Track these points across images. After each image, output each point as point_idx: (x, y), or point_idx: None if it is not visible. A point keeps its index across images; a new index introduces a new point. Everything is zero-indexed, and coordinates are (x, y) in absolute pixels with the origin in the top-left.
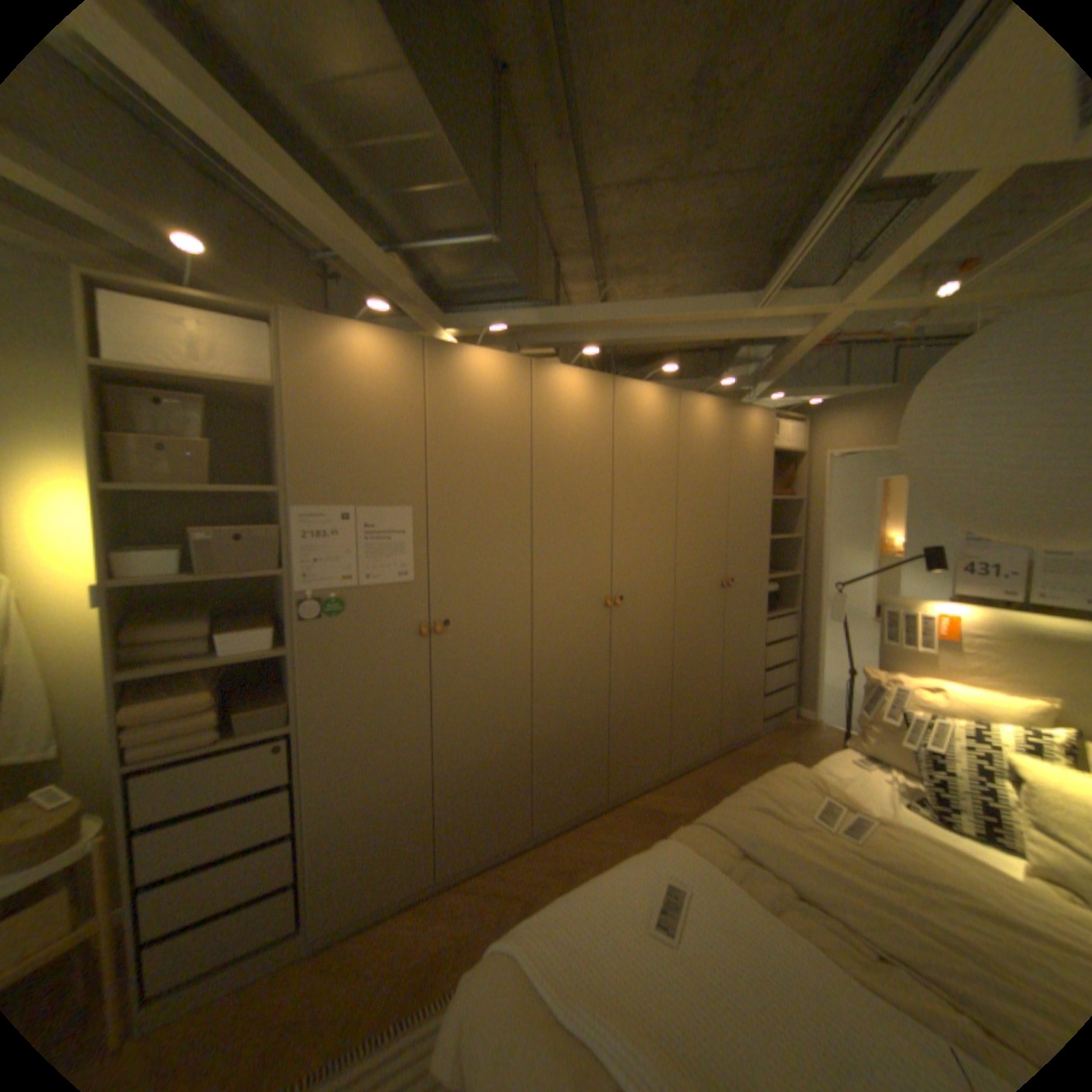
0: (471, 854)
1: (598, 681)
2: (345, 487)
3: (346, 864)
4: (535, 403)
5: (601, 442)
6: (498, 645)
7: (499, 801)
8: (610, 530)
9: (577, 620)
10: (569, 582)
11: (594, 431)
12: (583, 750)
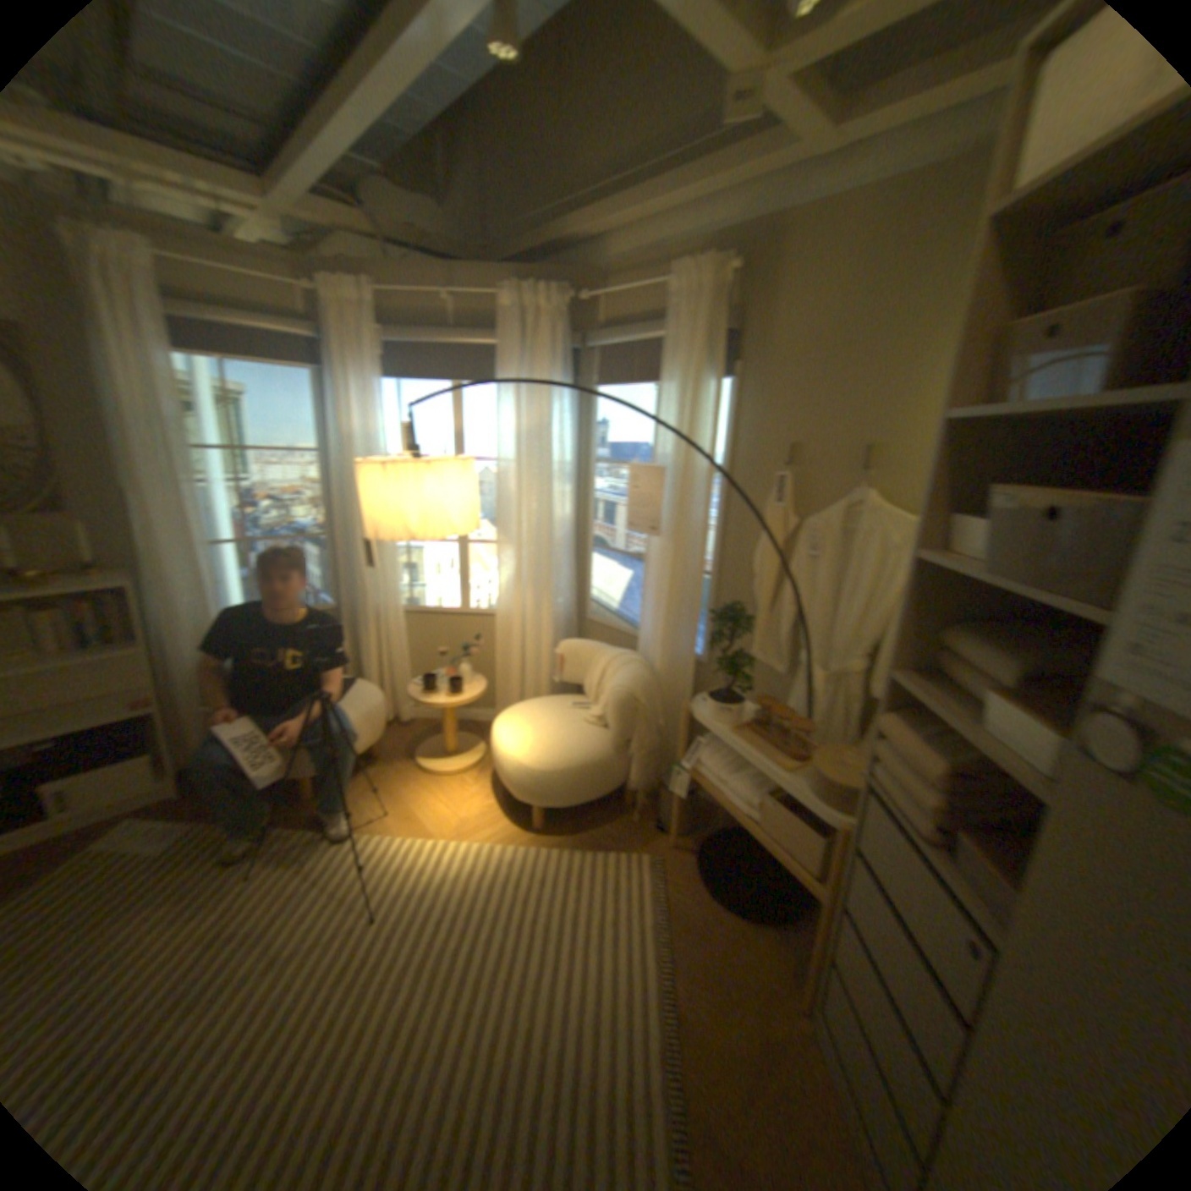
0: None
1: None
2: None
3: None
4: None
5: None
6: None
7: None
8: None
9: None
10: None
11: None
12: None
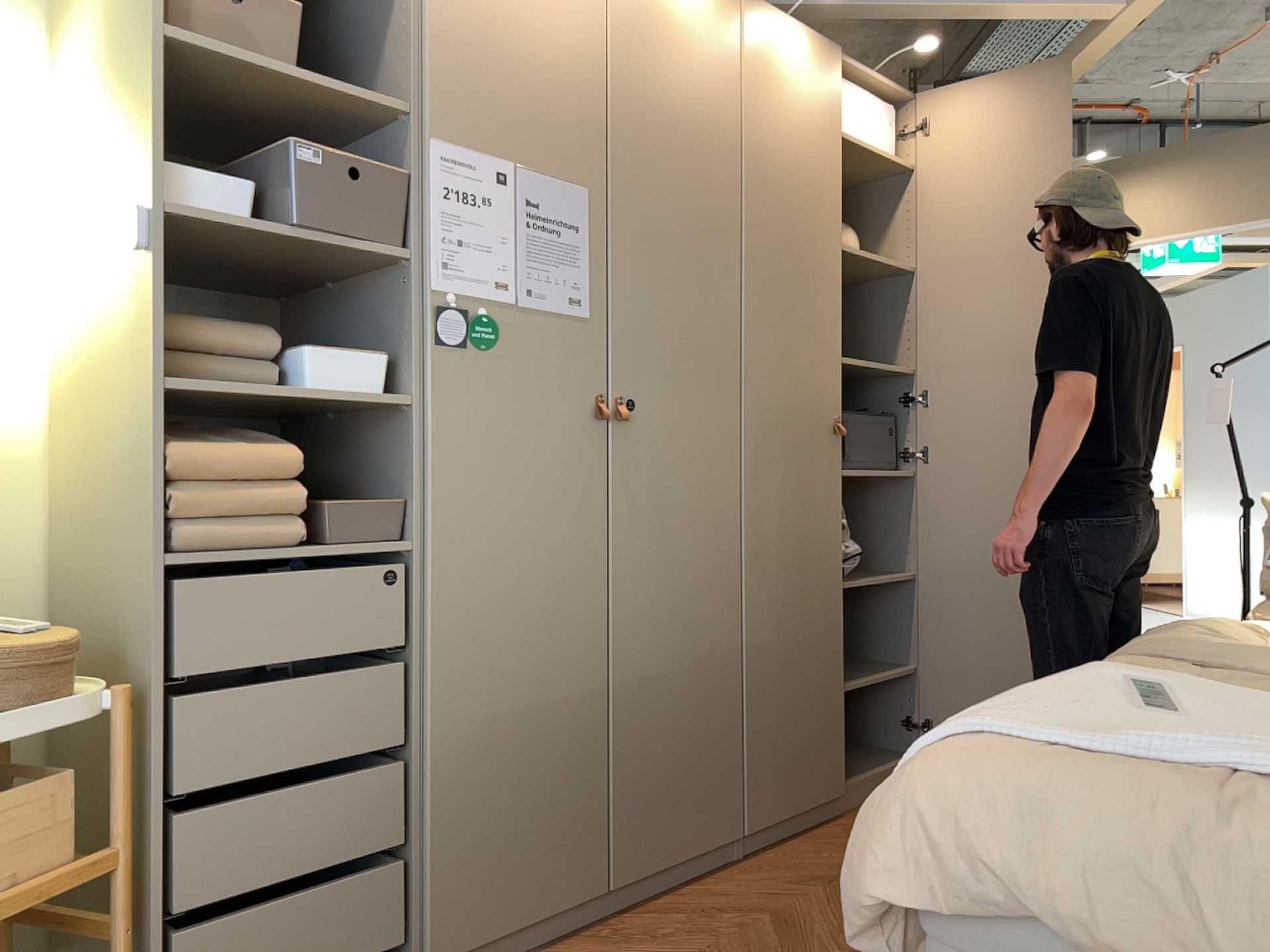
0: (661, 848)
1: (833, 563)
2: (502, 126)
3: (483, 824)
4: (747, 60)
5: (831, 150)
6: (700, 461)
7: (701, 754)
8: (843, 304)
9: (803, 446)
10: (793, 376)
11: (822, 129)
12: (814, 685)
